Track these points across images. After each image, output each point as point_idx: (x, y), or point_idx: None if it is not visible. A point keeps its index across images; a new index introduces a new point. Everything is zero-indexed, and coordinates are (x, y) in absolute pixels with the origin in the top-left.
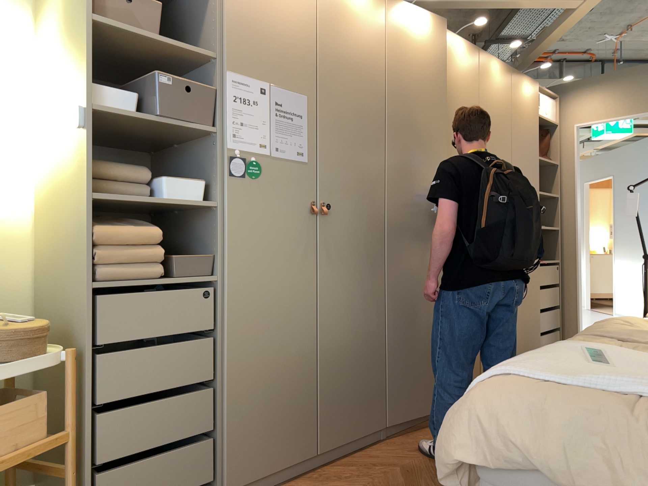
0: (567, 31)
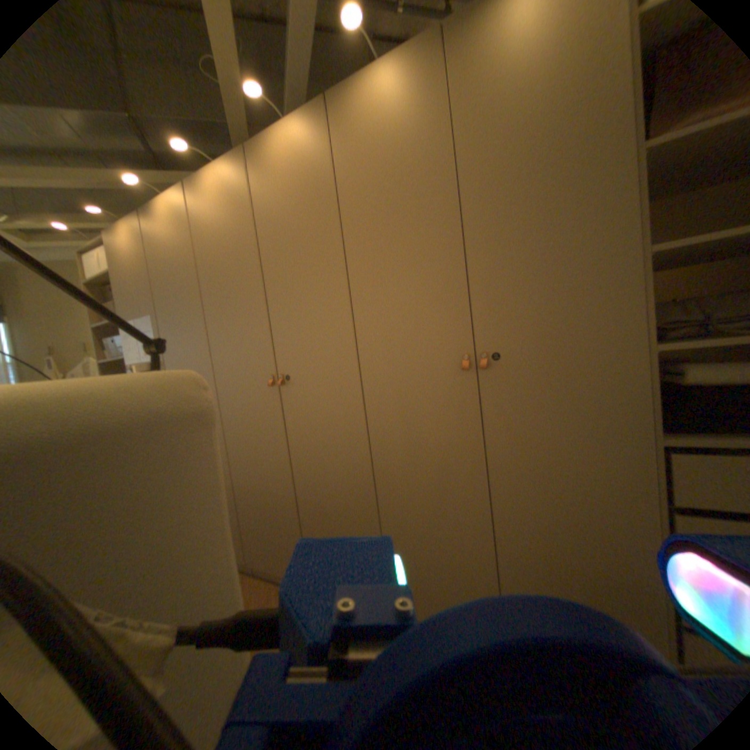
0: None
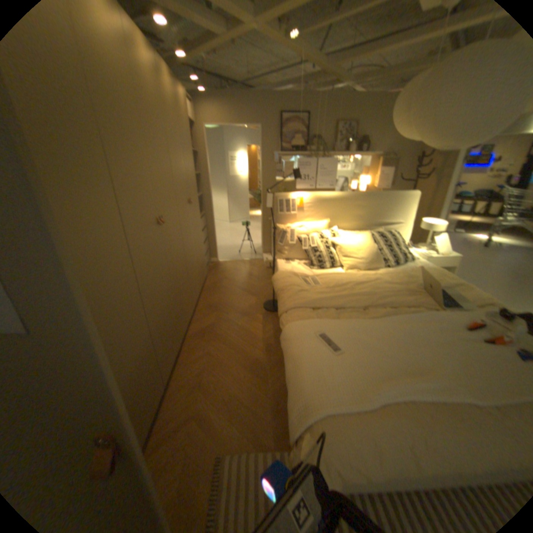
0: (205, 50)
